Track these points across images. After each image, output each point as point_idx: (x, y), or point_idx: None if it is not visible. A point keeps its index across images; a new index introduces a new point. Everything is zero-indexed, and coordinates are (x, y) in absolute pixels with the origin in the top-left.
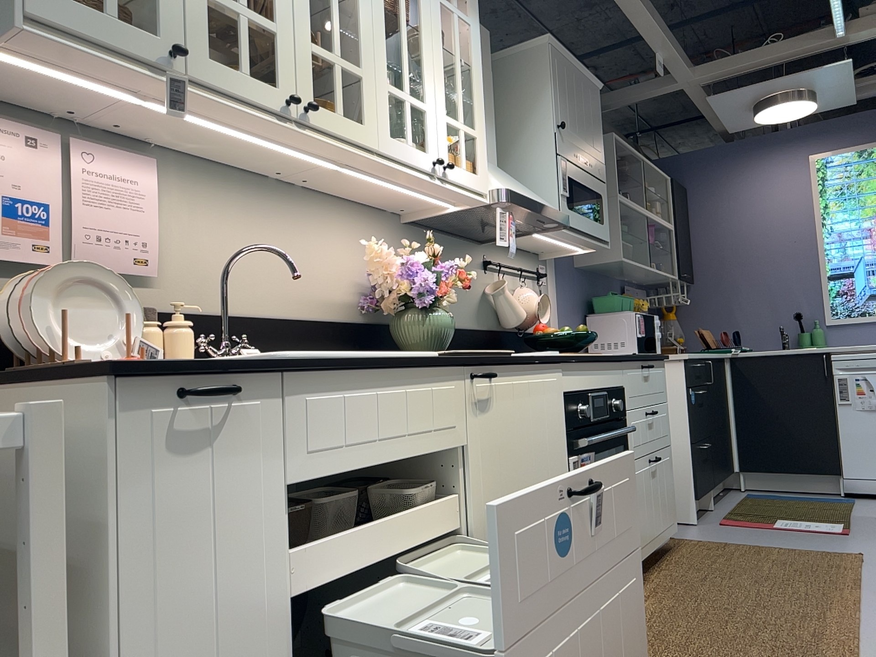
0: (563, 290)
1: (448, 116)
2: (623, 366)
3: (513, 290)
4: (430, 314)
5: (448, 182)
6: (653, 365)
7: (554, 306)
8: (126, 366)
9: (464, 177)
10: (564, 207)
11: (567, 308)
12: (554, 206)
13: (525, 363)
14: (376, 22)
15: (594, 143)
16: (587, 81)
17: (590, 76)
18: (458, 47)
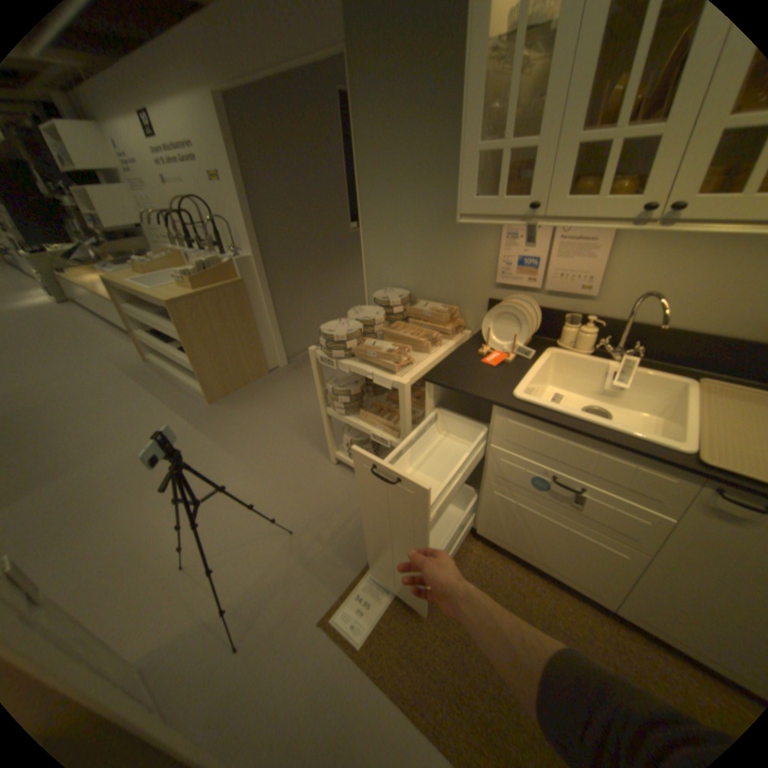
0: None
1: None
2: None
3: None
4: None
5: None
6: None
7: None
8: (429, 382)
9: None
10: None
11: None
12: None
13: None
14: None
15: None
16: None
17: None
18: None
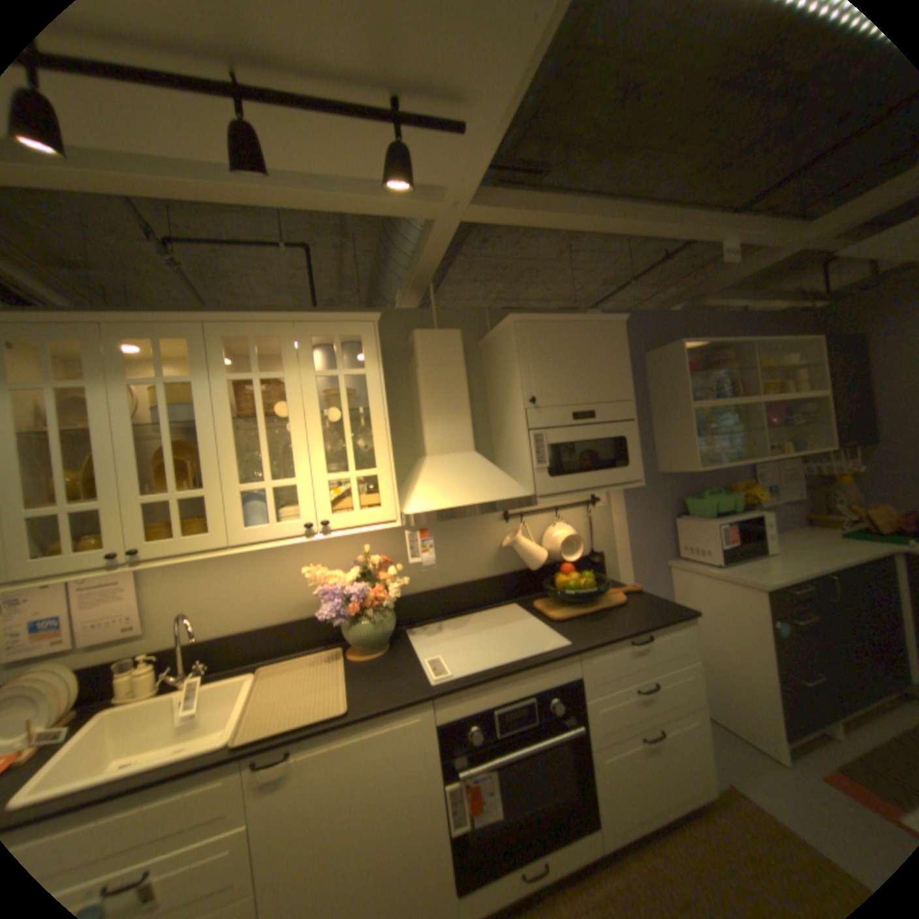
0: (634, 502)
1: (330, 474)
2: (581, 658)
3: (545, 528)
4: (356, 623)
5: (337, 530)
6: (659, 634)
7: (617, 522)
8: None
9: (355, 519)
10: (538, 480)
11: (641, 518)
12: (513, 490)
13: (349, 725)
14: (222, 440)
15: (606, 387)
16: (592, 325)
17: (598, 318)
18: (344, 404)
